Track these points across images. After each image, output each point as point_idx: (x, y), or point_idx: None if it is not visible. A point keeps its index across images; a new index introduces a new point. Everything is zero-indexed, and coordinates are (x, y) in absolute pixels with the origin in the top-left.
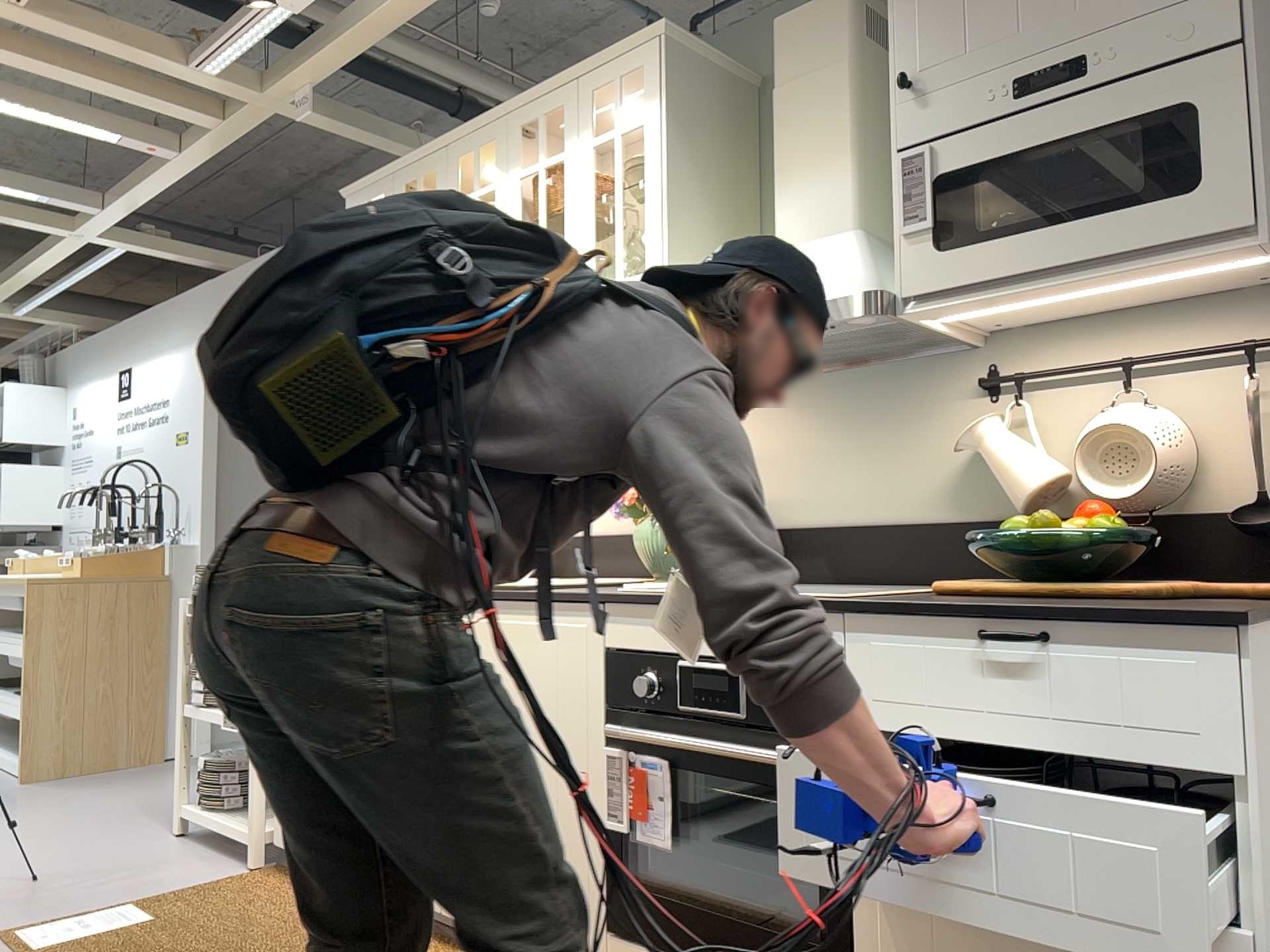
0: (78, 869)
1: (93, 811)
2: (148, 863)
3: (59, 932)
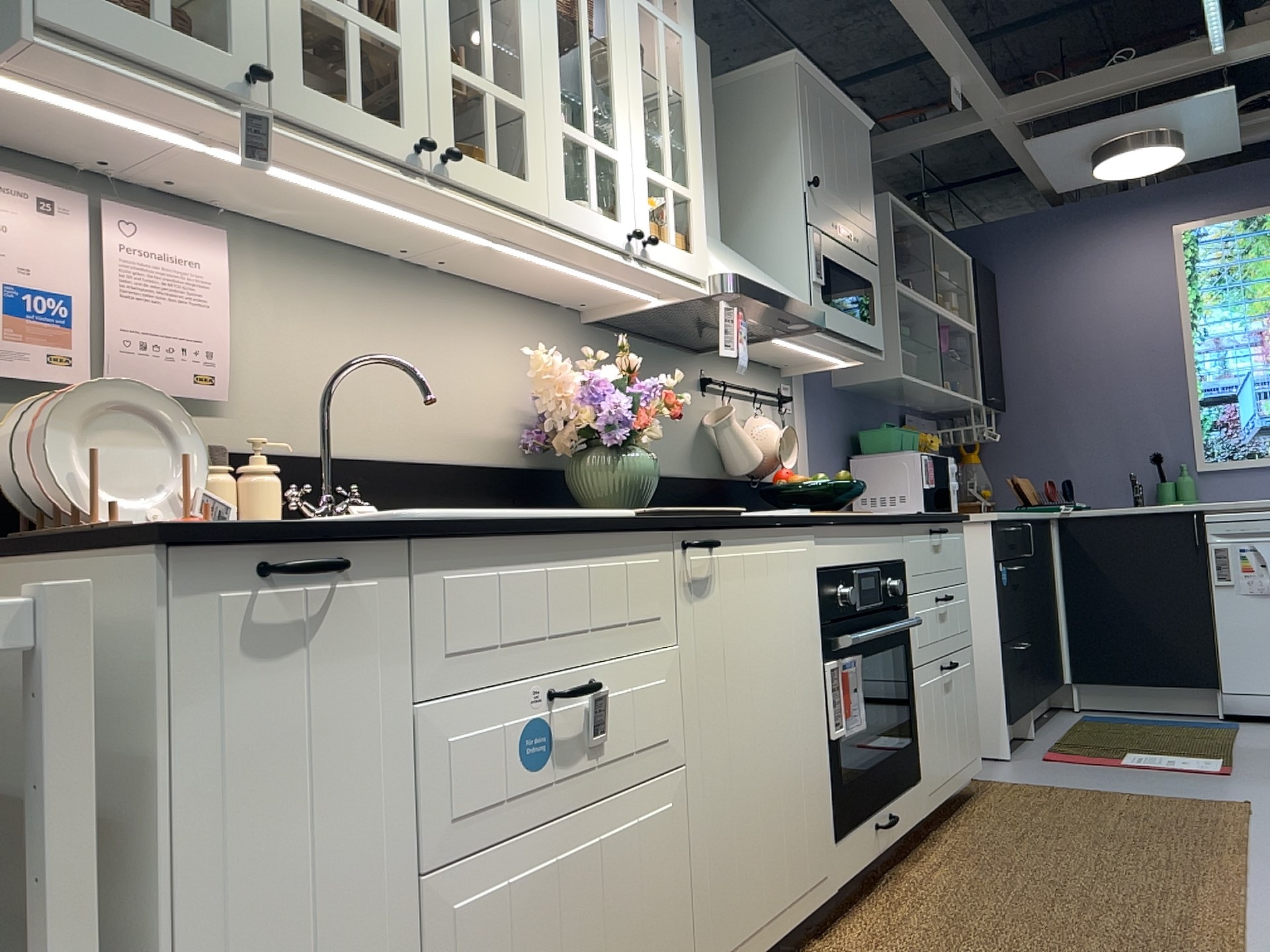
0: None
1: None
2: None
3: None
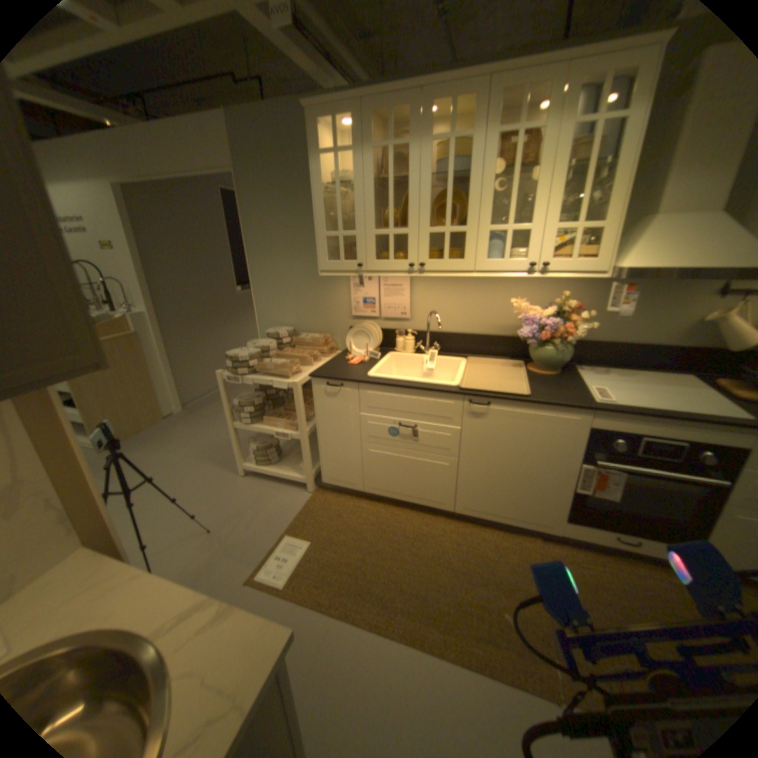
0: (221, 518)
1: (171, 470)
2: (253, 503)
3: (275, 570)
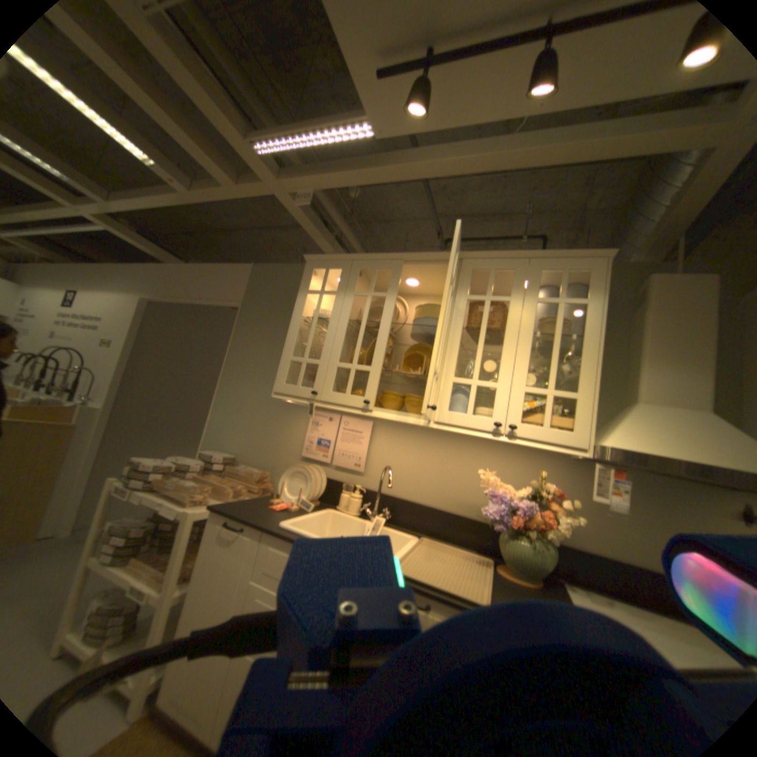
0: None
1: None
2: None
3: None
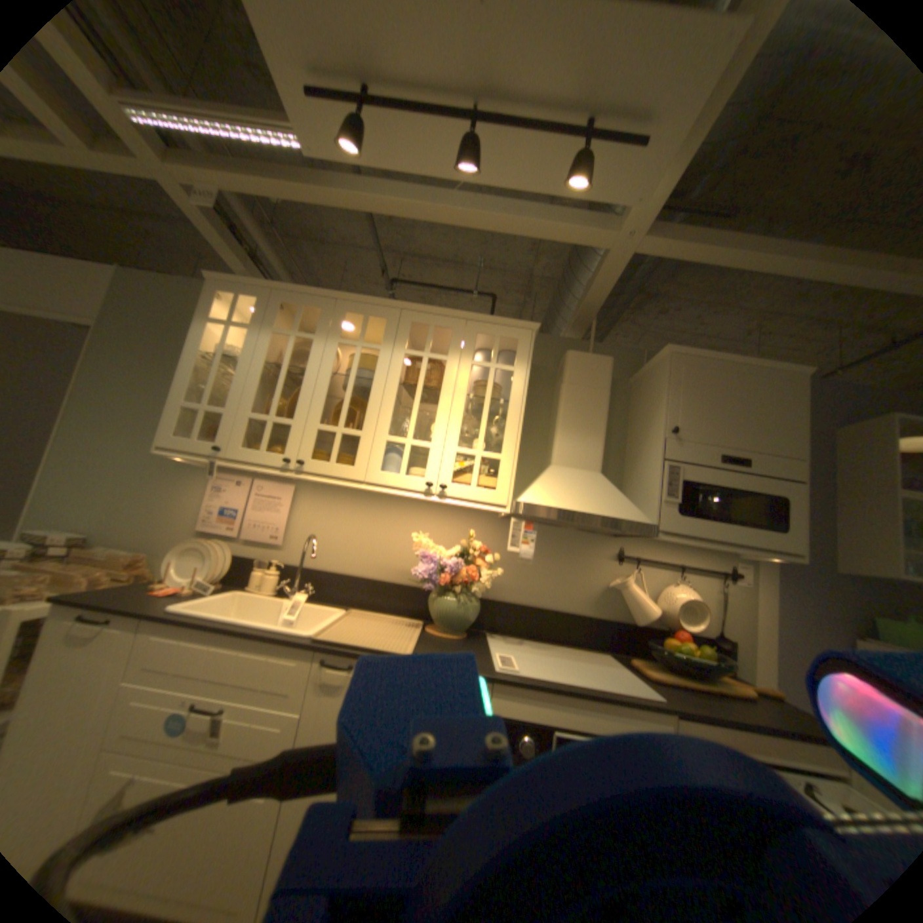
0: None
1: None
2: None
3: None
